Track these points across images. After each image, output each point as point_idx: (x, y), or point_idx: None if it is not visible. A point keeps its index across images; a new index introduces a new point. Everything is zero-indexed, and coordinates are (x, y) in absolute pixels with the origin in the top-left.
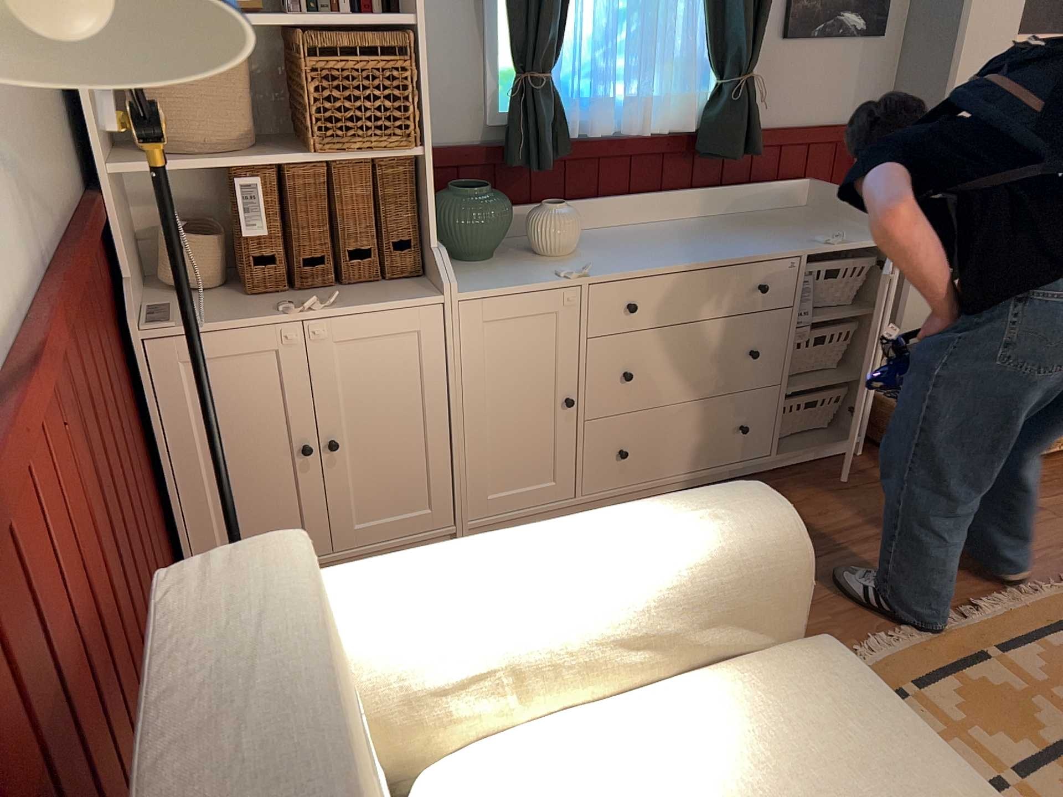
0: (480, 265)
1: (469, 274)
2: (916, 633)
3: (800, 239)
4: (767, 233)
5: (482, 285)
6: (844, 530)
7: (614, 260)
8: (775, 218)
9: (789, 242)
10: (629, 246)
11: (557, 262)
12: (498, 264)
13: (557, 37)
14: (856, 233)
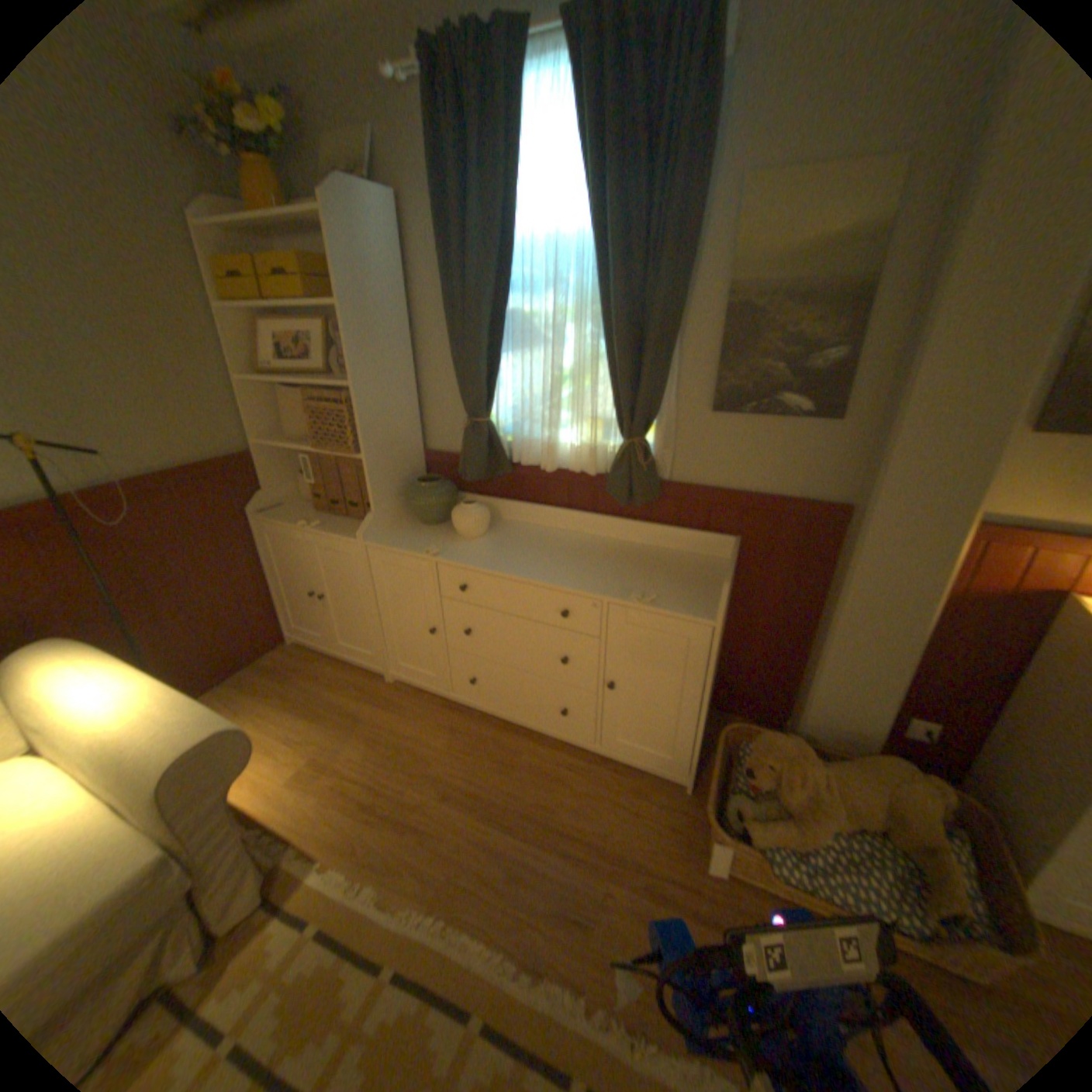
0: (420, 529)
1: (403, 531)
2: (467, 947)
3: (627, 587)
4: (622, 571)
5: (387, 541)
6: (568, 836)
7: (479, 552)
8: (672, 561)
9: (615, 585)
10: (514, 546)
11: (453, 541)
12: (429, 531)
13: (484, 395)
14: (691, 599)
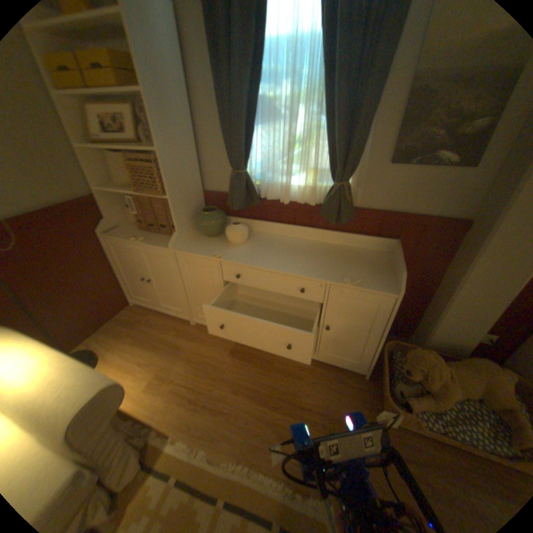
0: (206, 239)
1: (196, 241)
2: (263, 481)
3: (340, 273)
4: (333, 263)
5: (188, 248)
6: (307, 408)
7: (246, 253)
8: (360, 255)
9: (332, 272)
10: (265, 248)
11: (228, 246)
12: (212, 240)
13: (244, 155)
14: (380, 280)
